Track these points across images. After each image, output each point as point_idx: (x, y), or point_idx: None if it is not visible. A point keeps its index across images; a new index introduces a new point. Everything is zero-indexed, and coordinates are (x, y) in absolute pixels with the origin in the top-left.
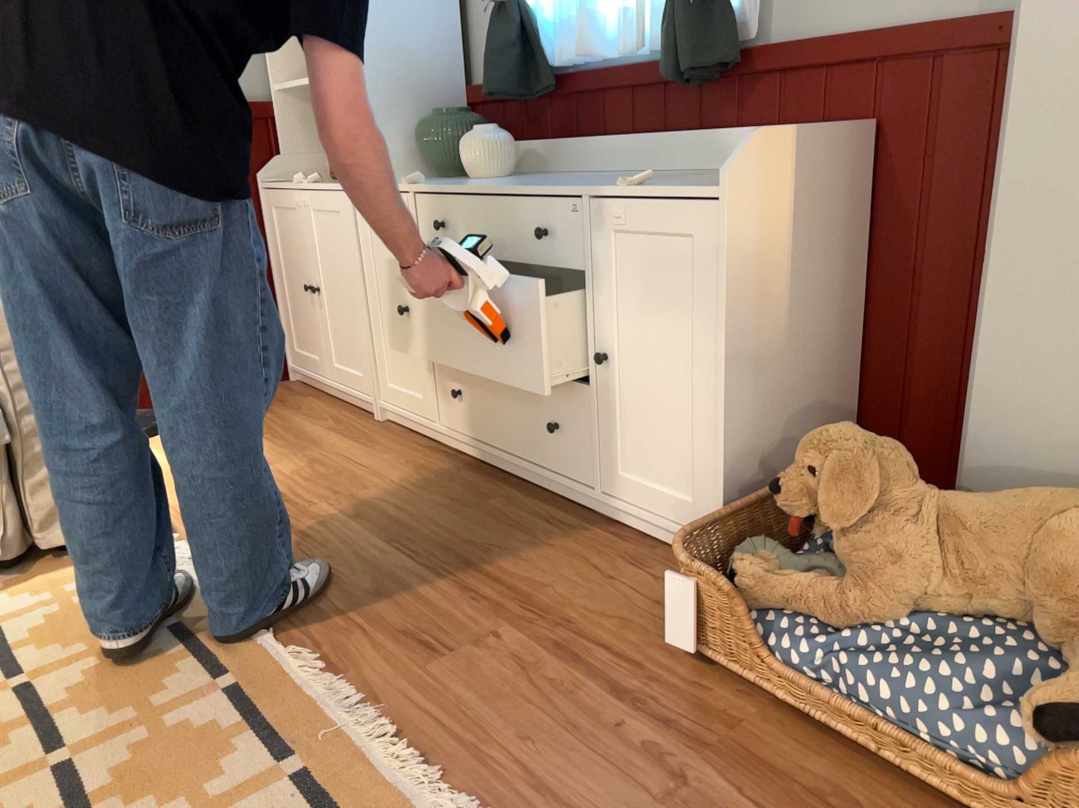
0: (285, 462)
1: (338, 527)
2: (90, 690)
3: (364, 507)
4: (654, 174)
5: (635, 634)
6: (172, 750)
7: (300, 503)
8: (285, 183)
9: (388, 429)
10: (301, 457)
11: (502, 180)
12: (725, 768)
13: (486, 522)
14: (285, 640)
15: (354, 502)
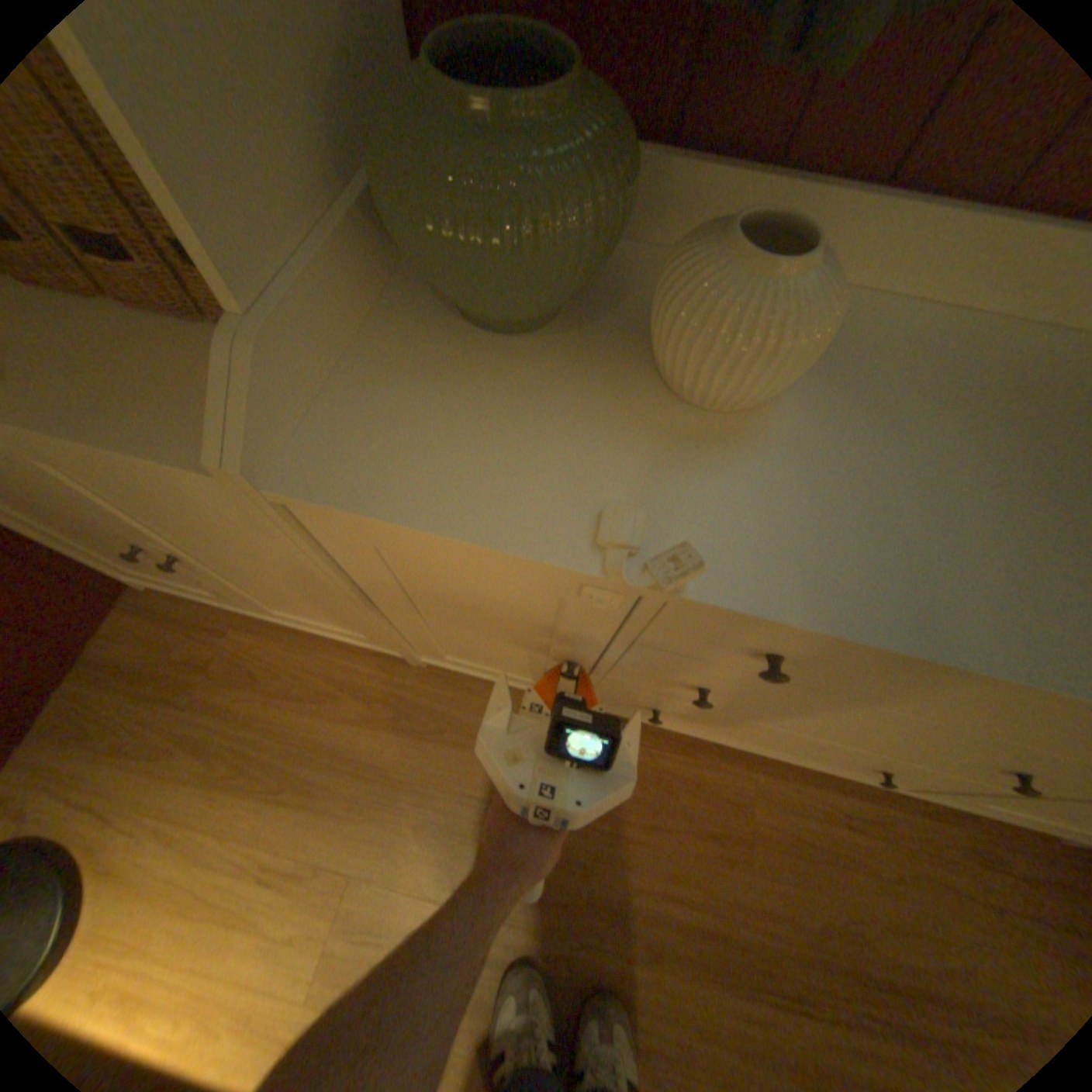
0: (407, 866)
1: (662, 999)
2: None
3: (640, 923)
4: None
5: None
6: None
7: (551, 971)
8: None
9: (459, 681)
10: (416, 836)
11: (842, 419)
12: None
13: (800, 866)
14: None
15: (614, 916)
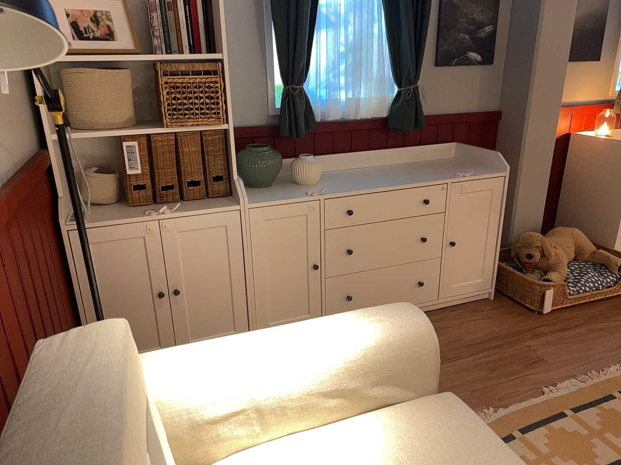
0: None
1: None
2: (580, 459)
3: None
4: (385, 168)
5: (527, 322)
6: (616, 428)
7: None
8: (88, 219)
9: None
10: None
11: (331, 182)
12: (594, 323)
13: None
14: (531, 398)
15: None
